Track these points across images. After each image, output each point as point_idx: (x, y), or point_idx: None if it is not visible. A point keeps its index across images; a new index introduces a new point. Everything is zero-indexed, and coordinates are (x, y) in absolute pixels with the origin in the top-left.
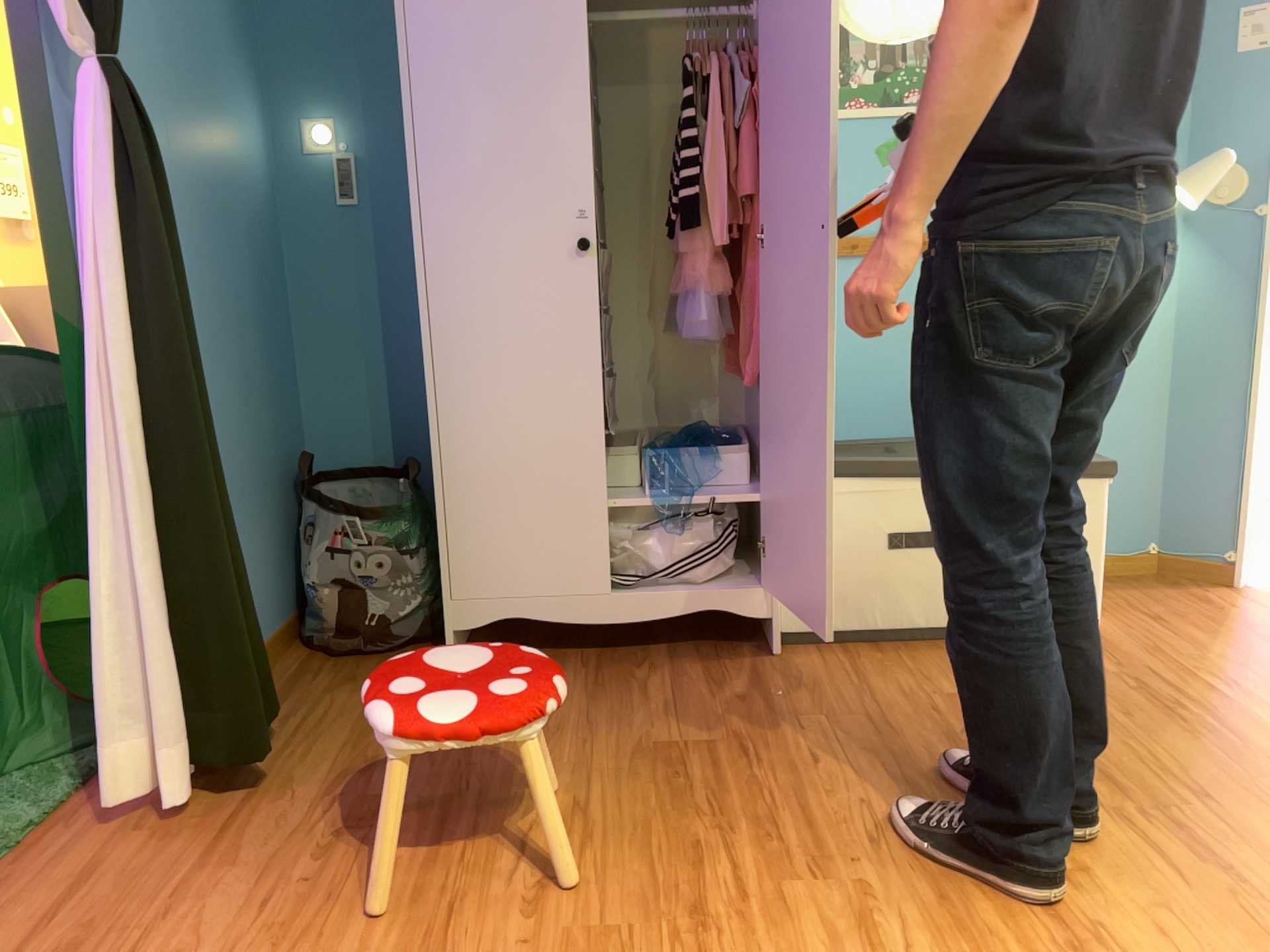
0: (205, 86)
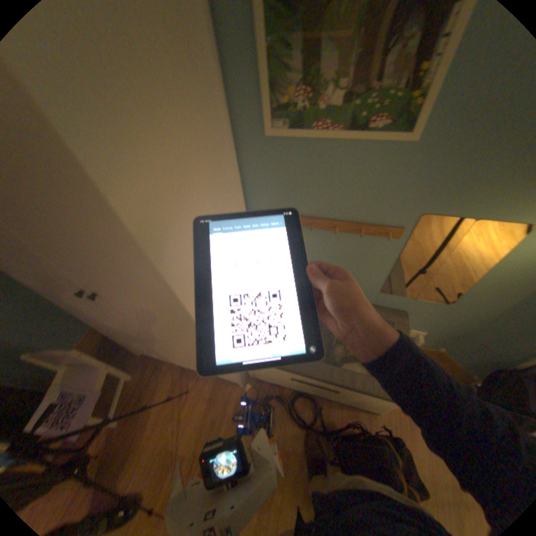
0: None
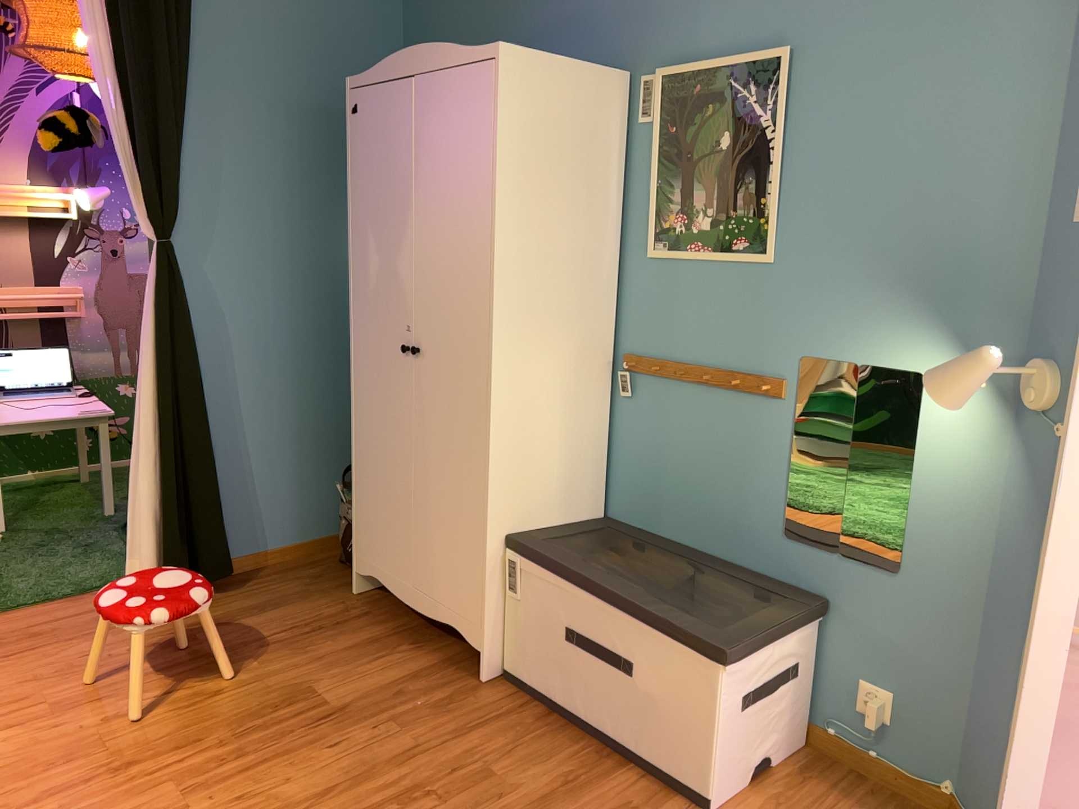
0: (312, 222)
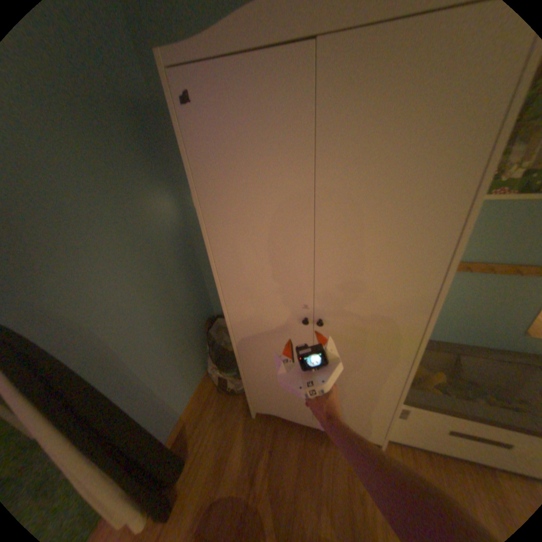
0: (123, 214)
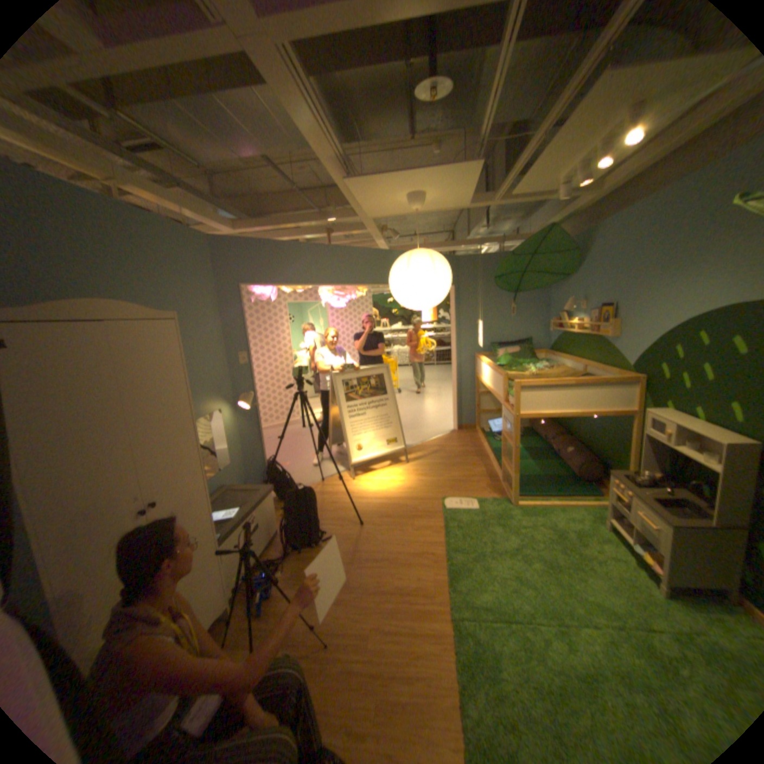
0: None
